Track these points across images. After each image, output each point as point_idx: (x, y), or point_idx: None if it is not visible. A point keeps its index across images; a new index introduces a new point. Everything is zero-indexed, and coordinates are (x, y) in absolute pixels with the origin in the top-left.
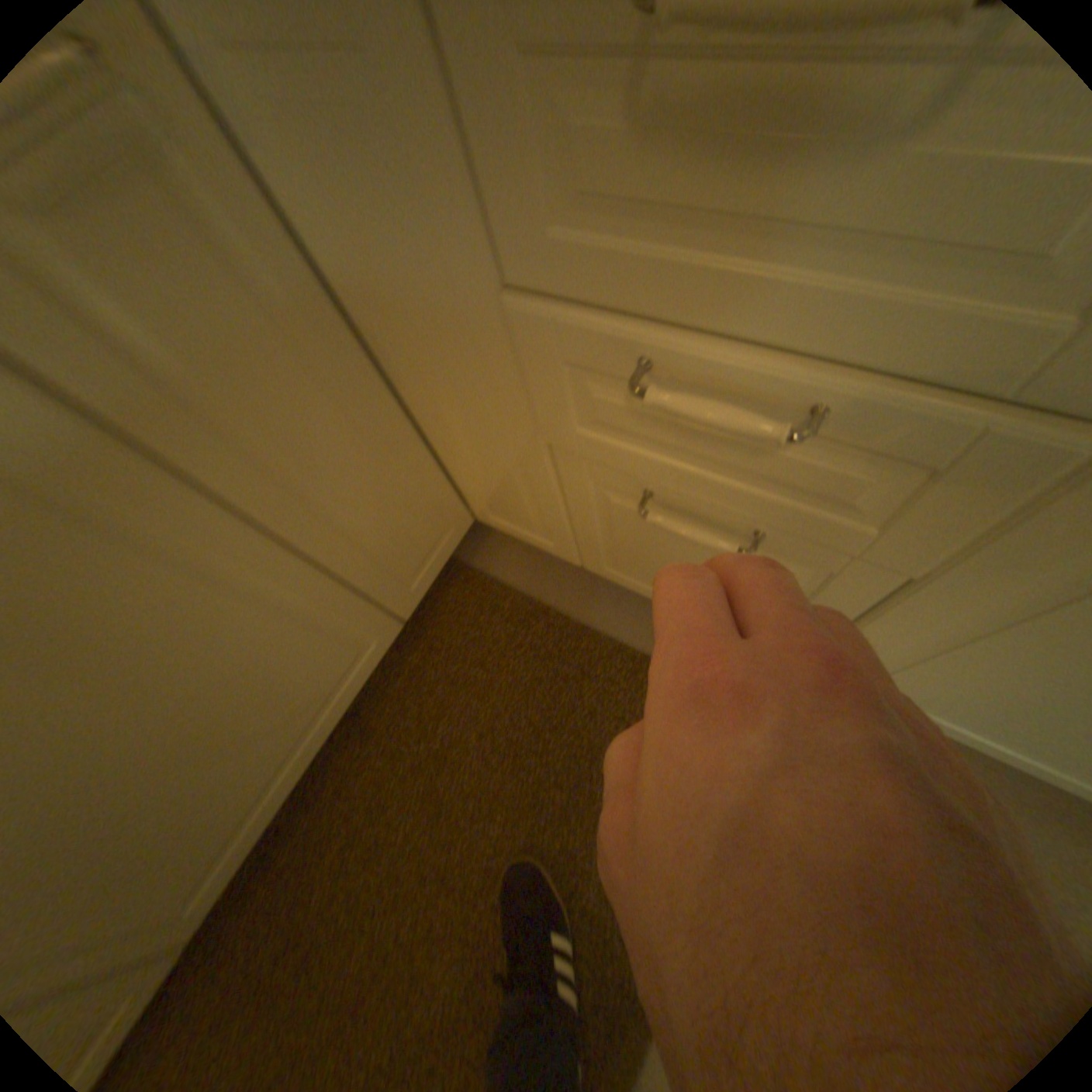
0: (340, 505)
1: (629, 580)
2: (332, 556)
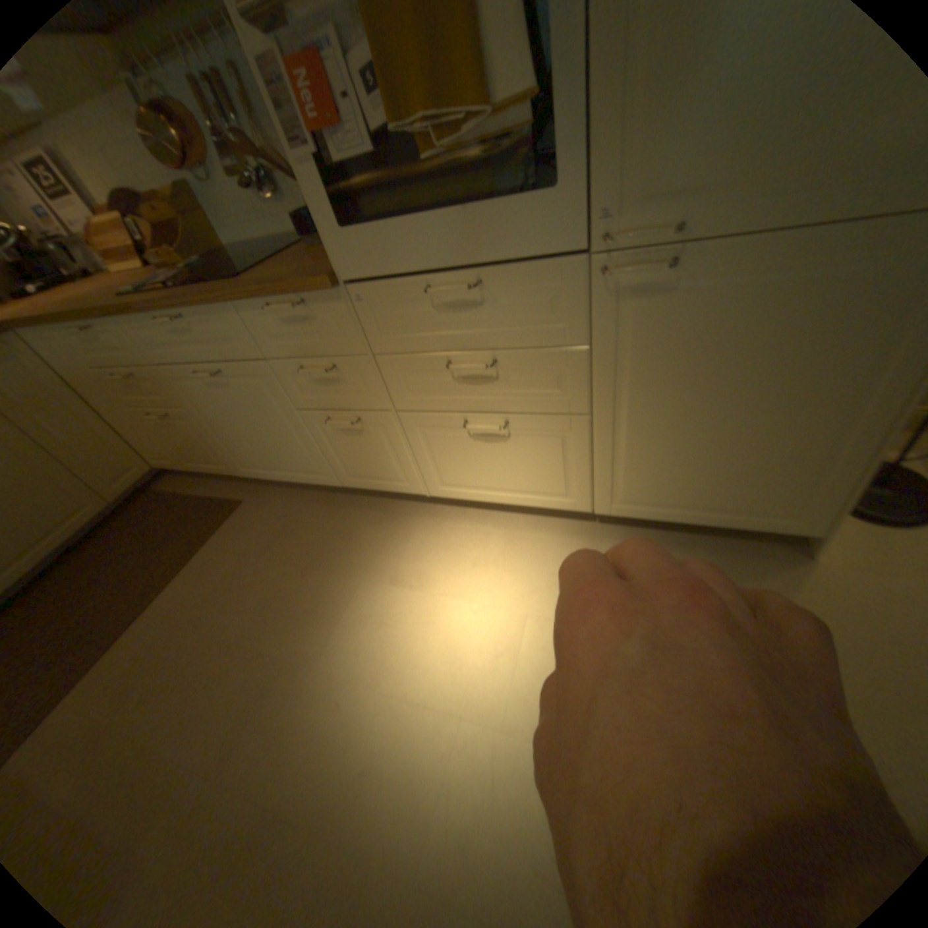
0: (74, 442)
1: (192, 464)
2: (70, 459)
